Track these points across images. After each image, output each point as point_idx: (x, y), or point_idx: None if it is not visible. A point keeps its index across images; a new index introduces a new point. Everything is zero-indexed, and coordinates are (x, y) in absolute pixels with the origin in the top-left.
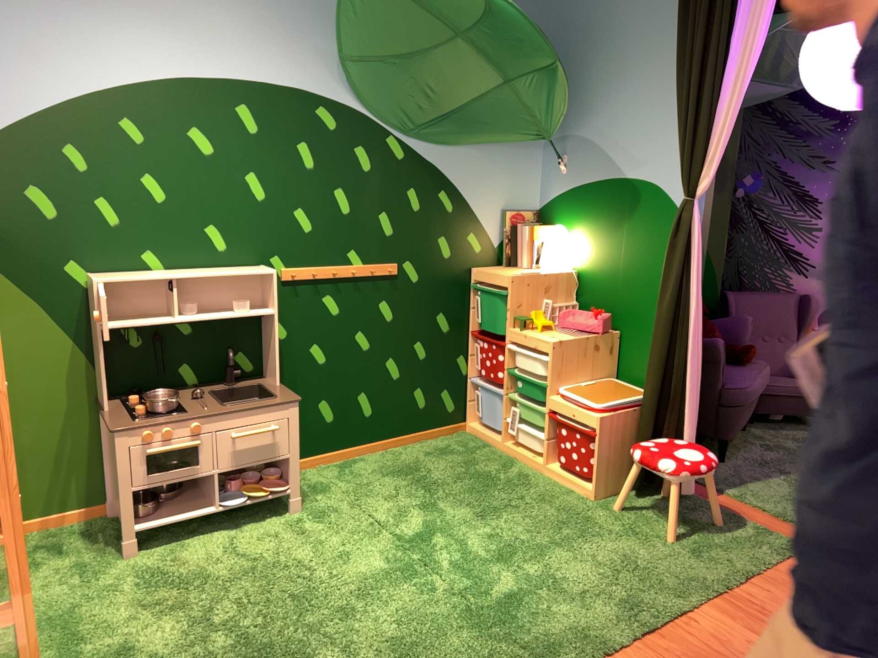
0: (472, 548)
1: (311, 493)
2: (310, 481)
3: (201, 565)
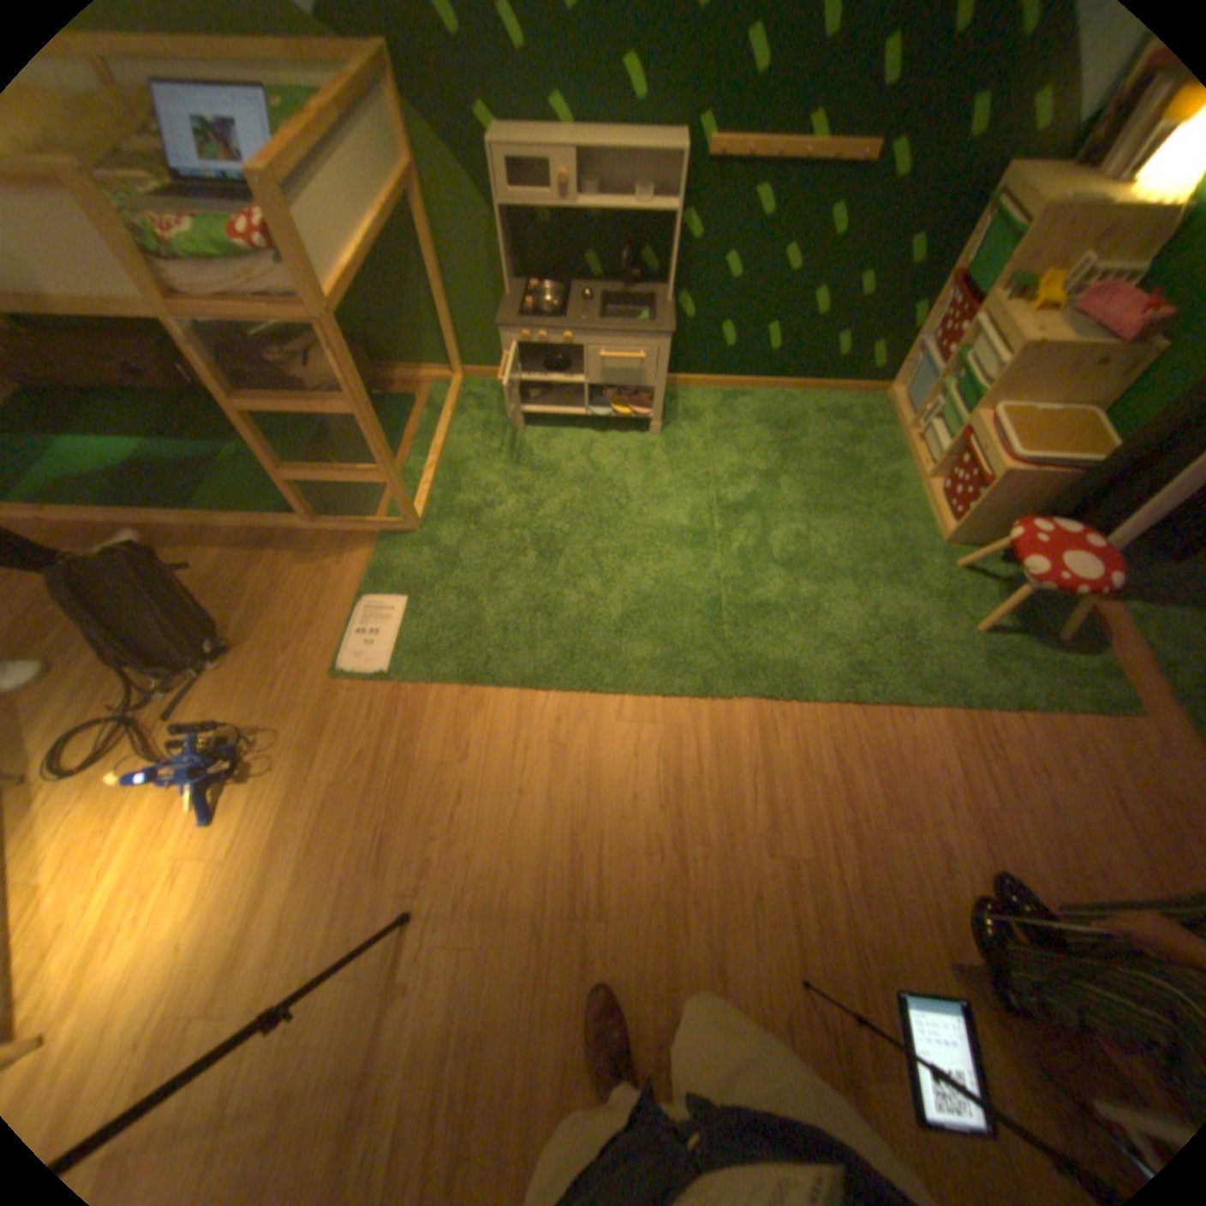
0: (770, 541)
1: (680, 418)
2: (688, 404)
3: (558, 459)
